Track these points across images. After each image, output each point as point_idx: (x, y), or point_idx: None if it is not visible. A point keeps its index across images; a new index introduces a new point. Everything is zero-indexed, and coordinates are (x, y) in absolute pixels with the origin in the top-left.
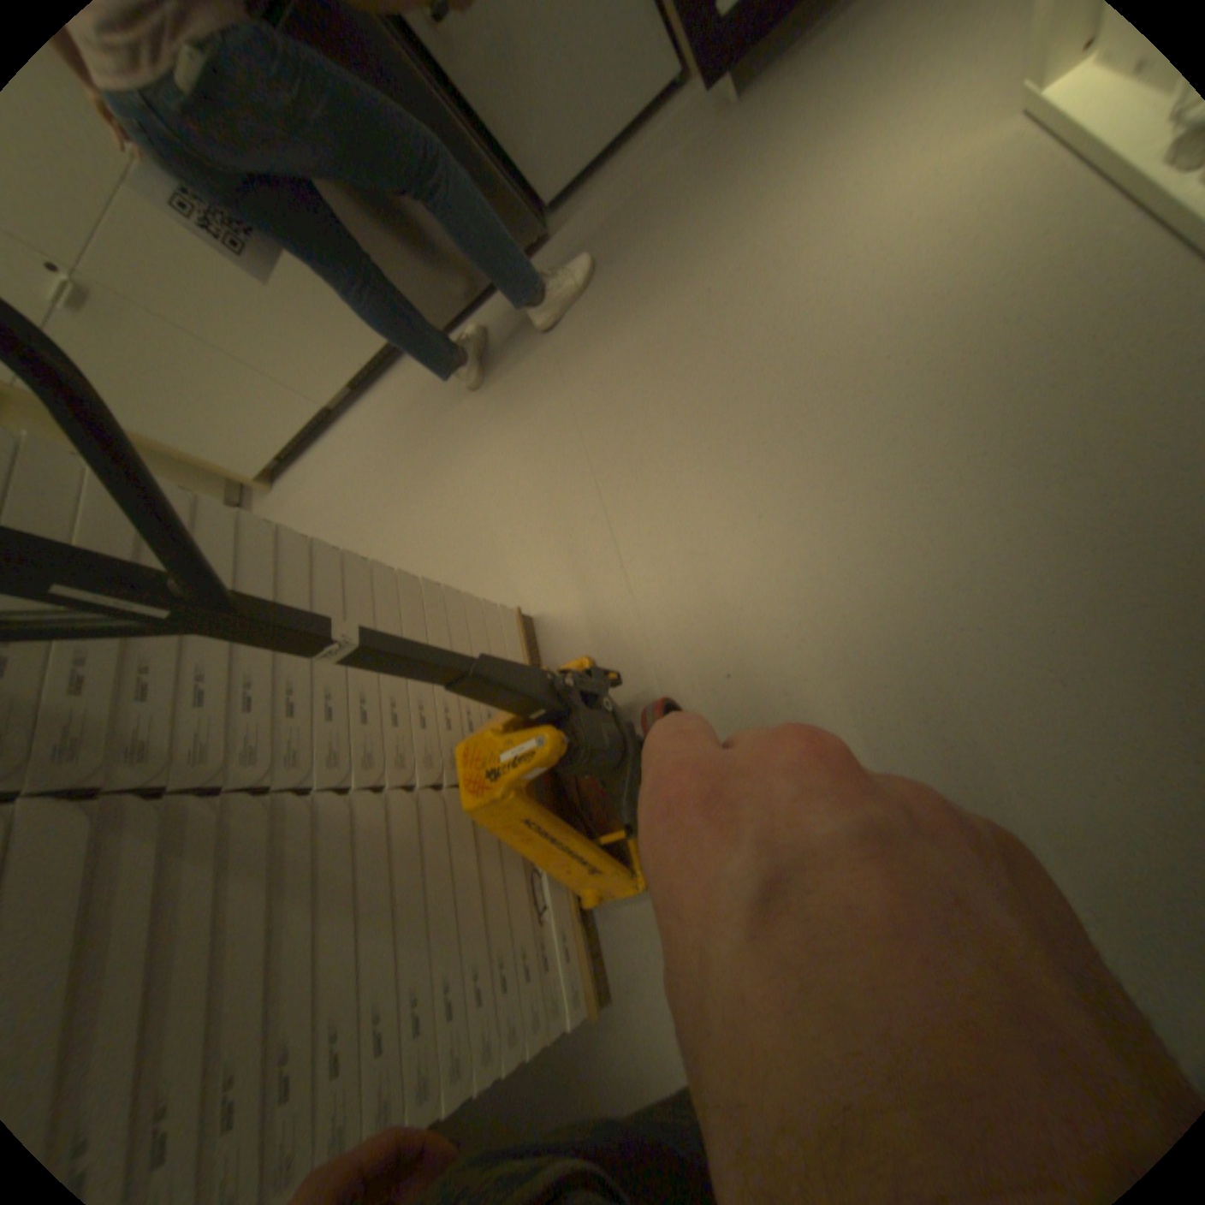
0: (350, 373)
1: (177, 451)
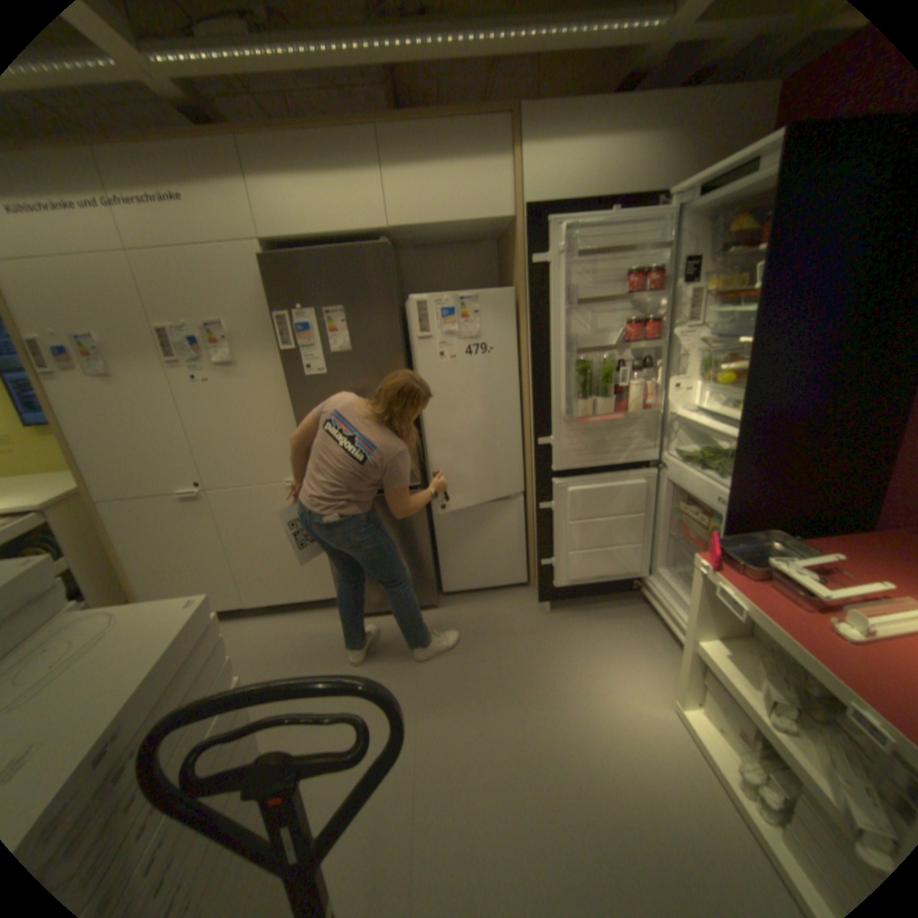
0: (277, 601)
1: (125, 578)
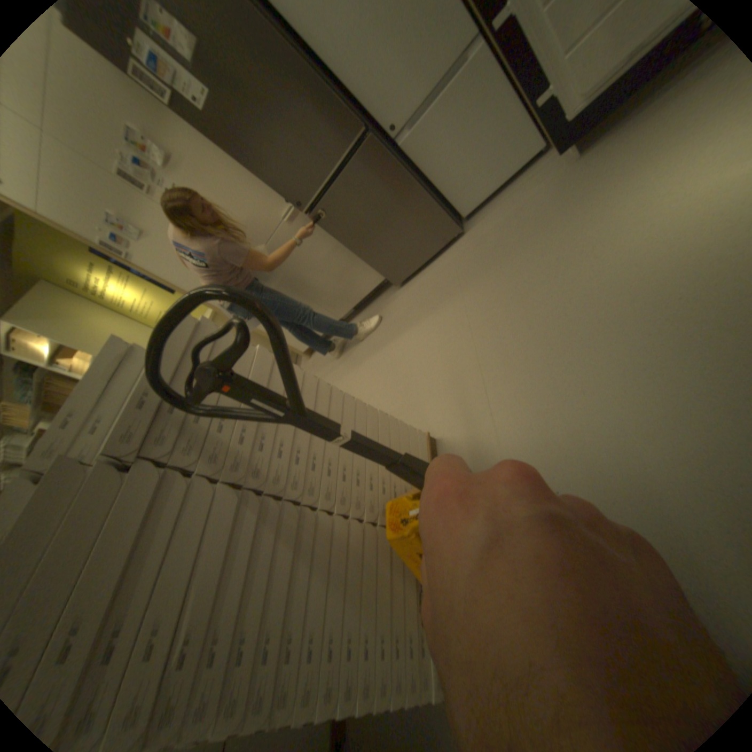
0: (355, 302)
1: None
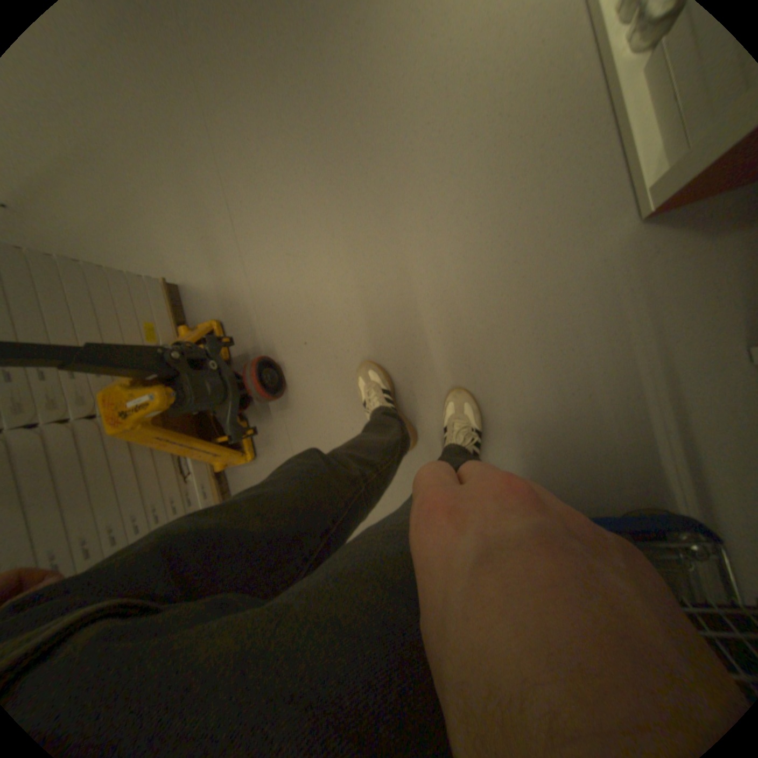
0: None
1: None
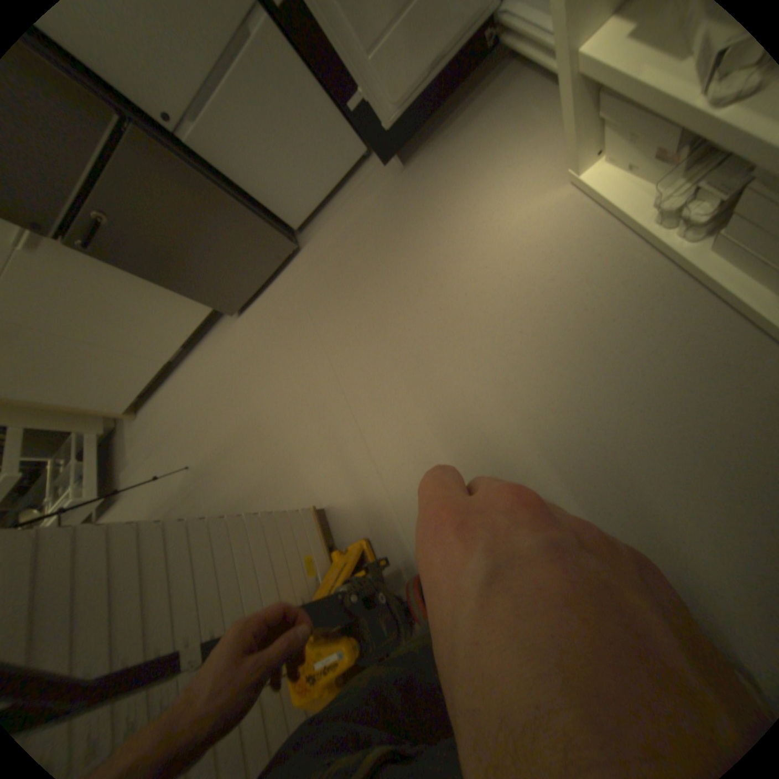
0: (181, 342)
1: (66, 408)
